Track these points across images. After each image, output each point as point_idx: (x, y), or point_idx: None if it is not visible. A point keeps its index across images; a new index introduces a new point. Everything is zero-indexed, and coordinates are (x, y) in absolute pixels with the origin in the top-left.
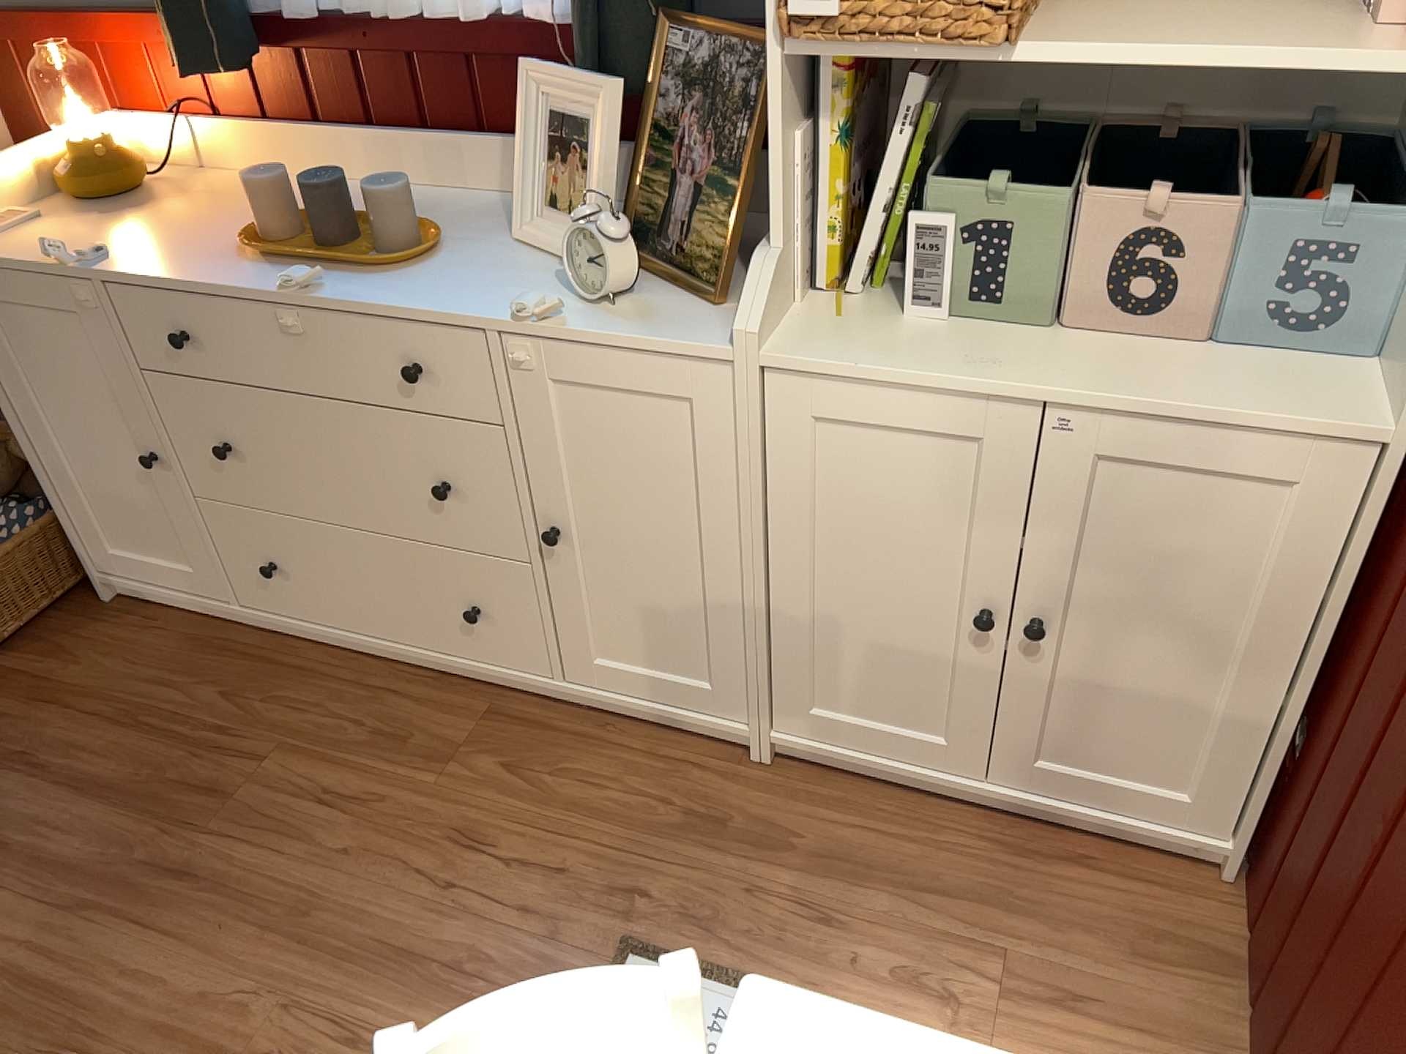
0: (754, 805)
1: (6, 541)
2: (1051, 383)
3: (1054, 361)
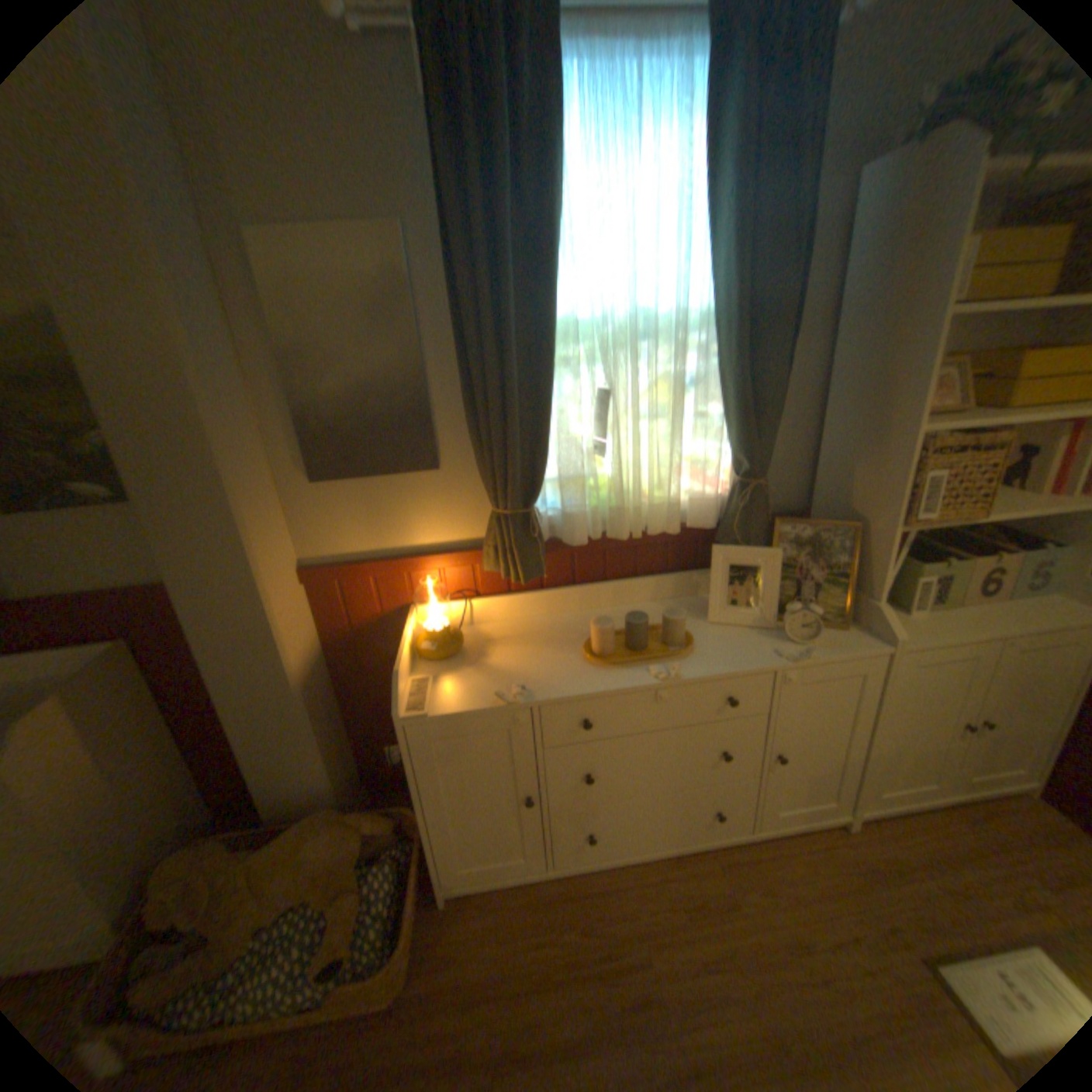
0: (879, 857)
1: (376, 905)
2: (1004, 627)
3: (987, 618)
